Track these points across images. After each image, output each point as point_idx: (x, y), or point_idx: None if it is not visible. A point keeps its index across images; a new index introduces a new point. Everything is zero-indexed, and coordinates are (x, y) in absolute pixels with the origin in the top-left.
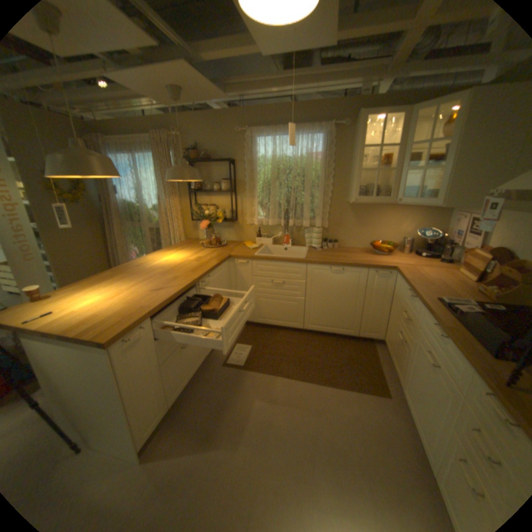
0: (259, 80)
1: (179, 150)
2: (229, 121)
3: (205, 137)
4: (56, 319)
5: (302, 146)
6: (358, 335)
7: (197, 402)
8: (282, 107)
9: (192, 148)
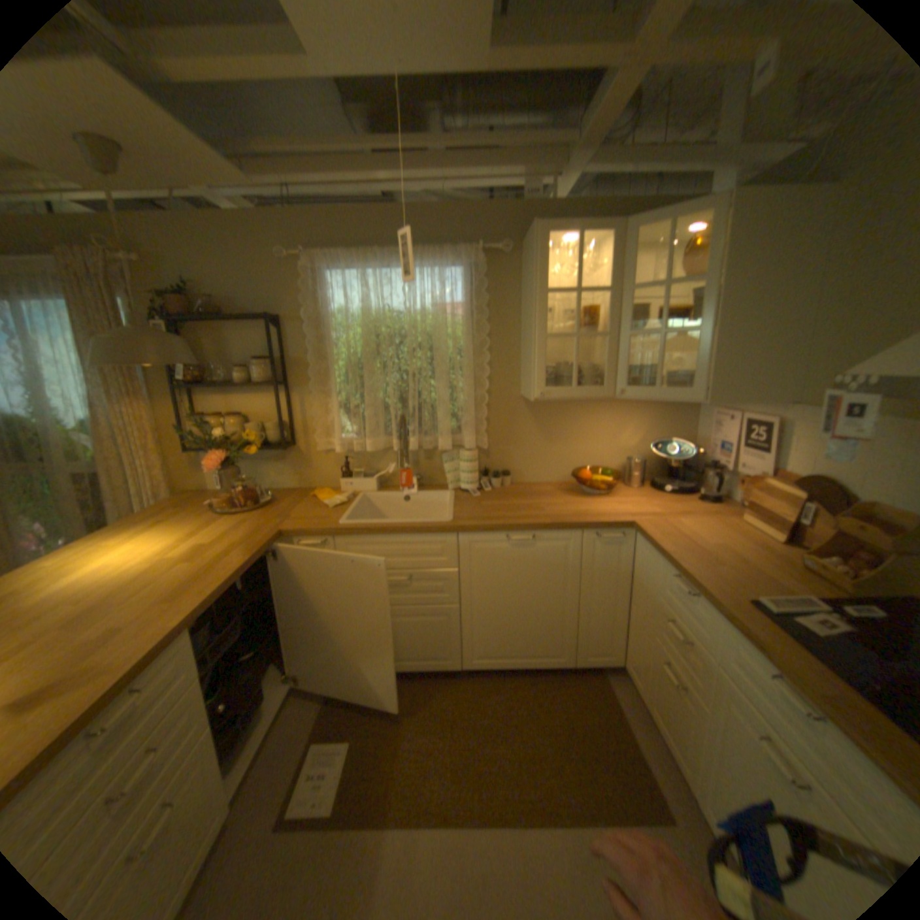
0: (322, 152)
1: (143, 295)
2: (261, 236)
3: (207, 268)
4: None
5: (423, 290)
6: (574, 665)
7: None
8: (375, 213)
9: (177, 290)
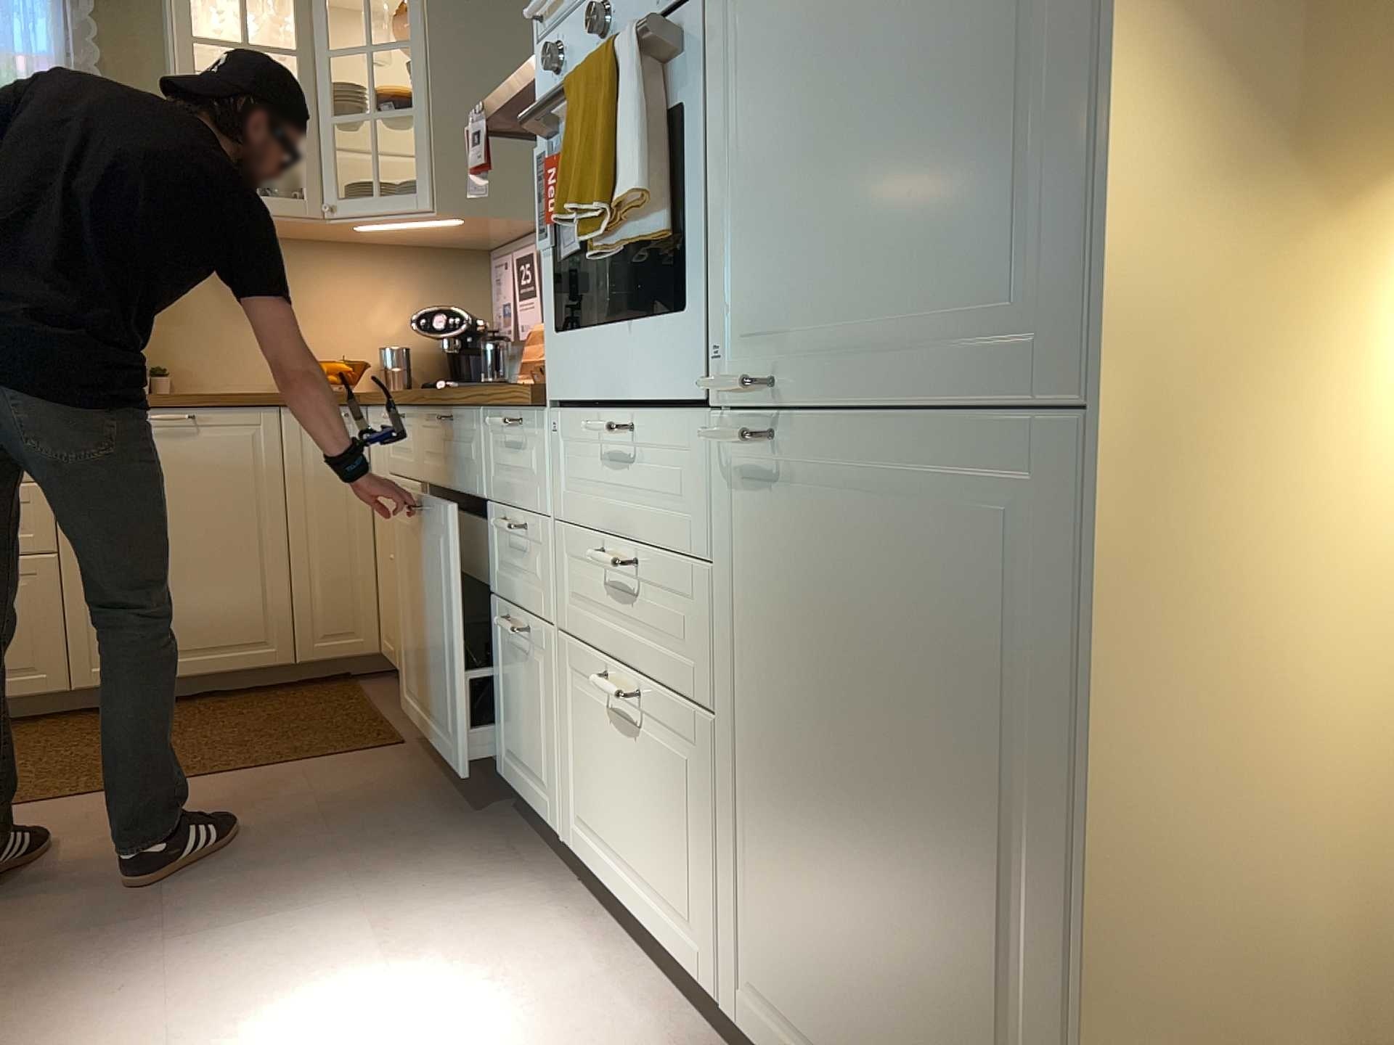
0: None
1: None
2: None
3: None
4: None
5: None
6: (293, 654)
7: None
8: None
9: None
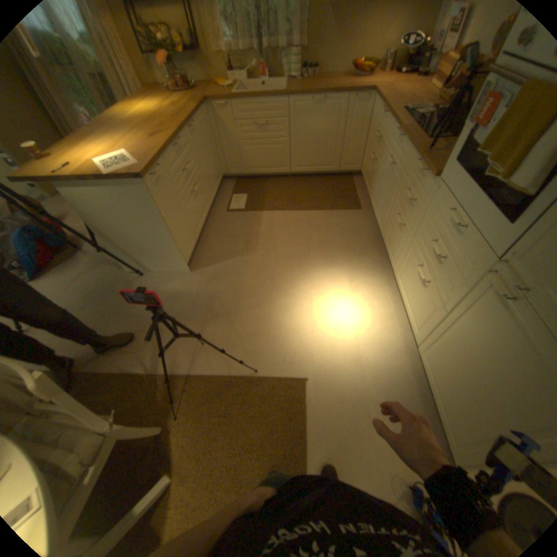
0: None
1: None
2: None
3: None
4: (76, 167)
5: None
6: (338, 169)
7: (214, 236)
8: None
9: None
